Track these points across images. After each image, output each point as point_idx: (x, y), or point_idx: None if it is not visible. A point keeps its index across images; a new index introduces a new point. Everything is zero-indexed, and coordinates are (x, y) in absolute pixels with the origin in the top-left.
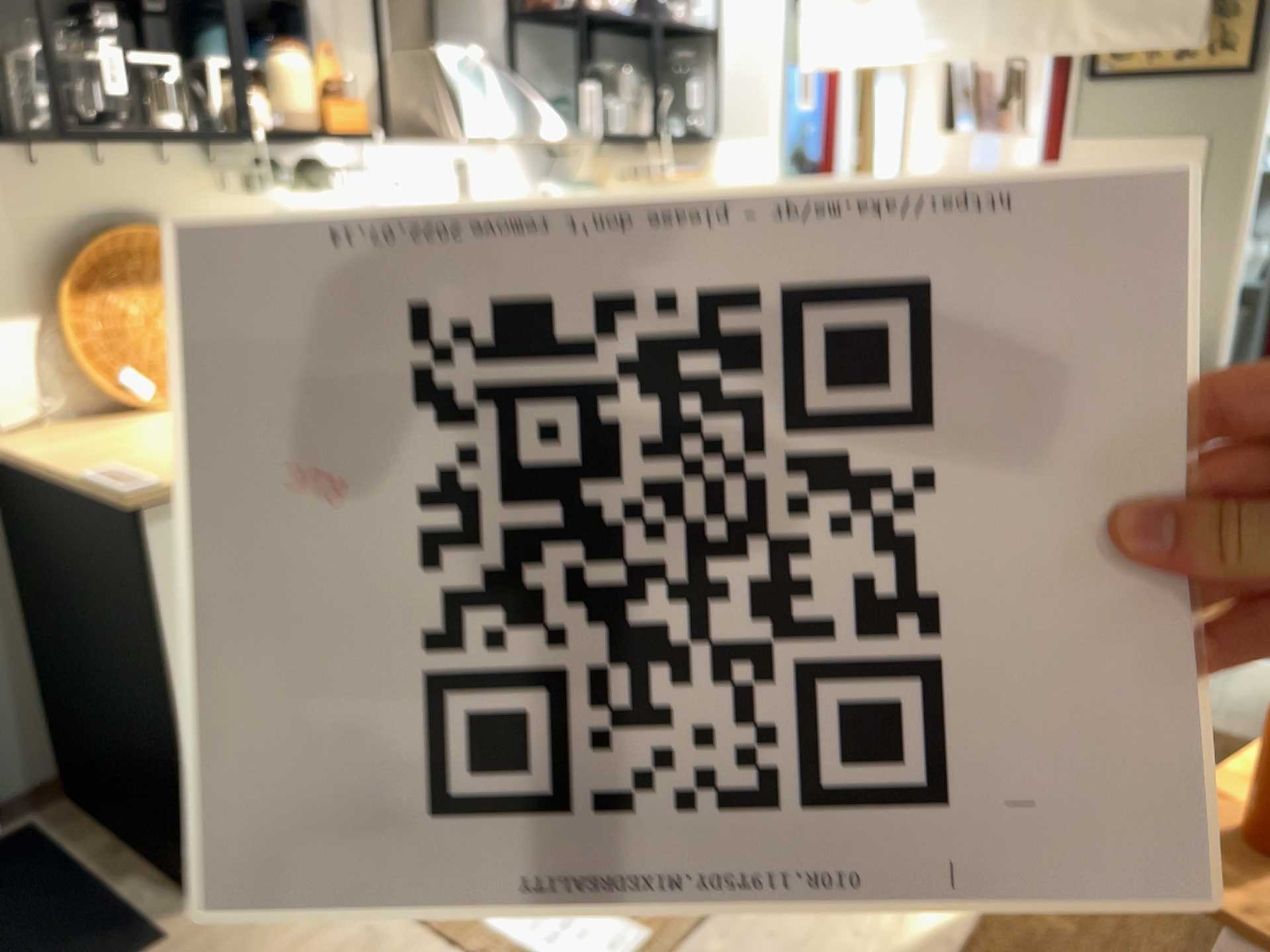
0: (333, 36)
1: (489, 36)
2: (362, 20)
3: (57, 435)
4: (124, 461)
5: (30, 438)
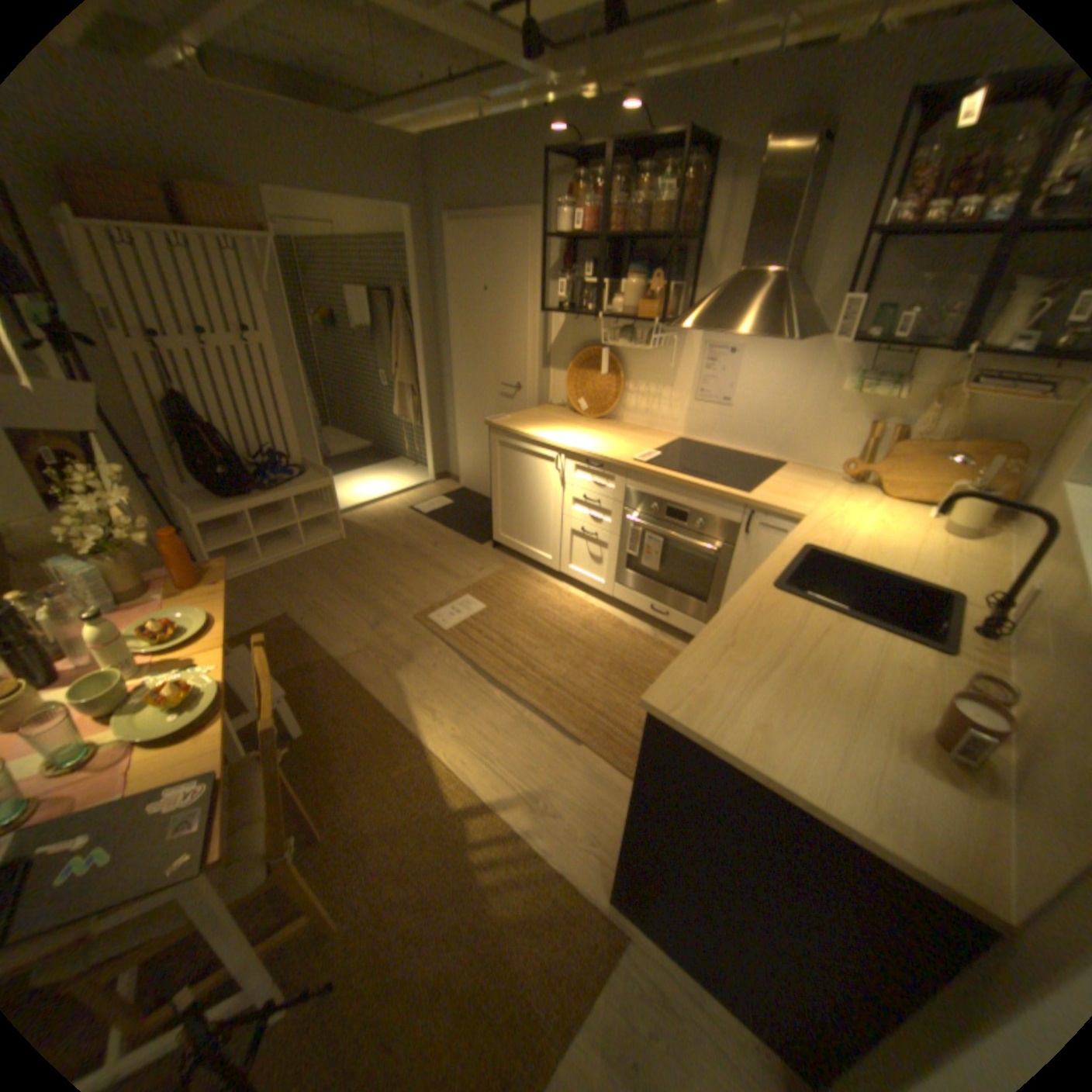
0: (717, 263)
1: (854, 252)
2: (739, 252)
3: (554, 410)
4: (520, 418)
5: (550, 408)
